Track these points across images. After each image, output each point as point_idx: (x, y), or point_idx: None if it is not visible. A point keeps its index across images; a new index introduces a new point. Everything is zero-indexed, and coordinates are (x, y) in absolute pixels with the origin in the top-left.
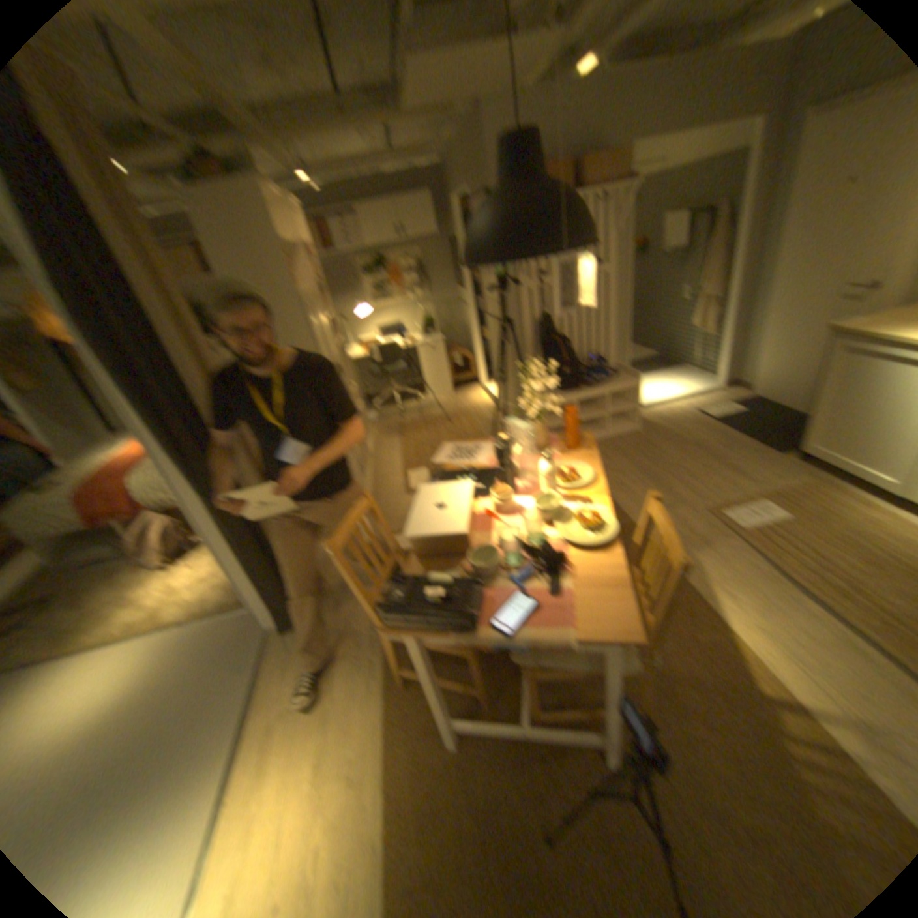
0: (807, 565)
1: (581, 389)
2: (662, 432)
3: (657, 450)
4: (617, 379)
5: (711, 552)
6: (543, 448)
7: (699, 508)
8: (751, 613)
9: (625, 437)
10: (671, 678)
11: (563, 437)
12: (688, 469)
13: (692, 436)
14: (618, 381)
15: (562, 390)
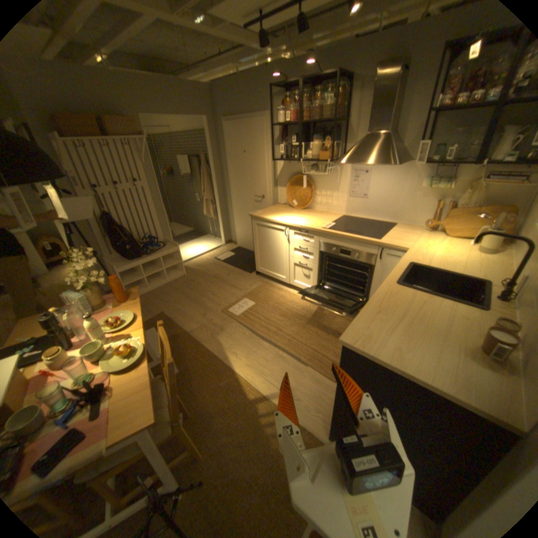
0: (261, 325)
1: (141, 257)
2: (197, 273)
3: (195, 284)
4: (164, 247)
5: (223, 334)
6: (99, 306)
7: (217, 311)
8: (242, 359)
9: (178, 280)
10: (207, 416)
11: (116, 295)
12: (211, 291)
13: (212, 272)
14: (165, 249)
15: (129, 259)
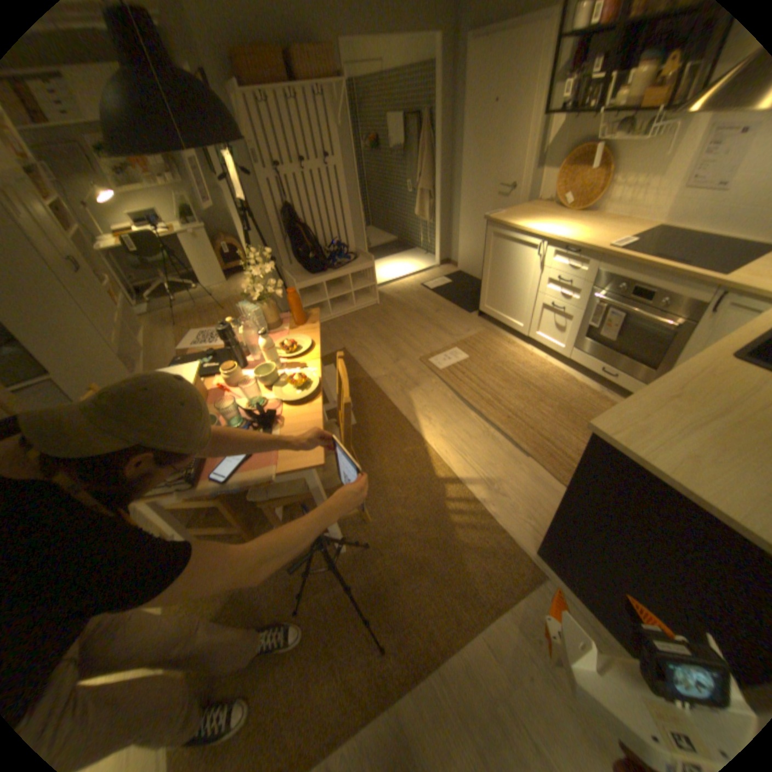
0: (472, 388)
1: (326, 271)
2: (394, 303)
3: (389, 318)
4: (355, 261)
5: (417, 389)
6: (275, 325)
7: (413, 358)
8: (436, 426)
9: (367, 310)
10: (383, 481)
11: (293, 315)
12: (409, 331)
13: (414, 305)
14: (355, 263)
15: (311, 273)
